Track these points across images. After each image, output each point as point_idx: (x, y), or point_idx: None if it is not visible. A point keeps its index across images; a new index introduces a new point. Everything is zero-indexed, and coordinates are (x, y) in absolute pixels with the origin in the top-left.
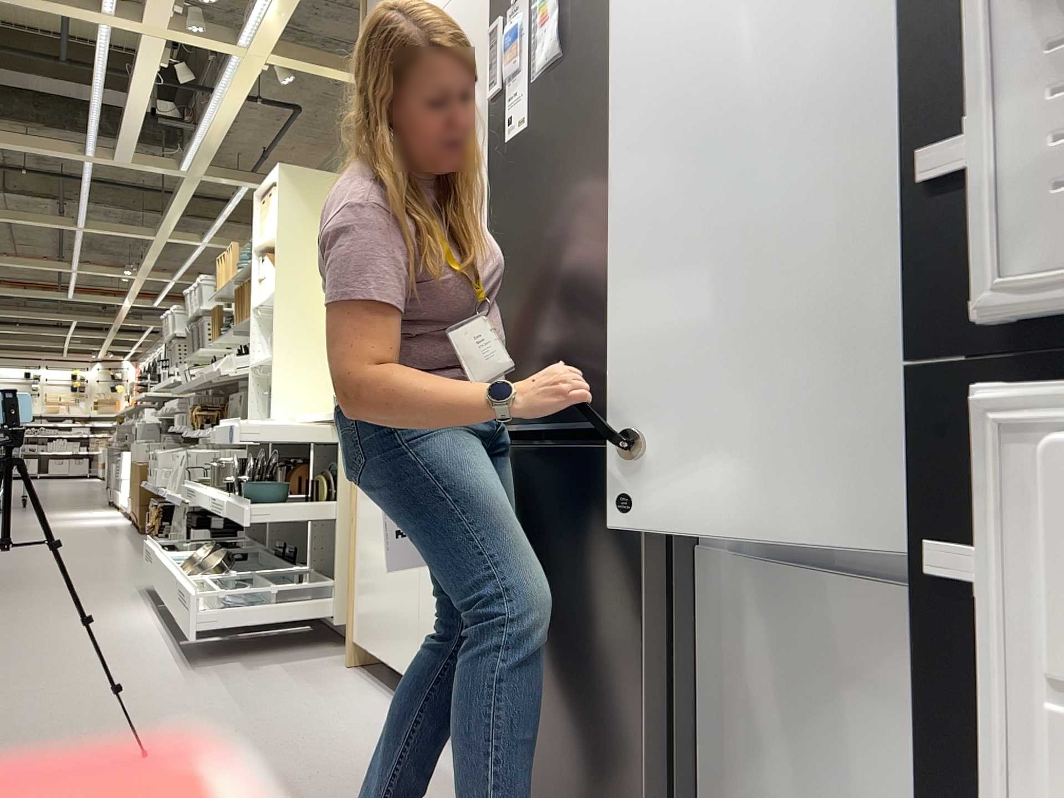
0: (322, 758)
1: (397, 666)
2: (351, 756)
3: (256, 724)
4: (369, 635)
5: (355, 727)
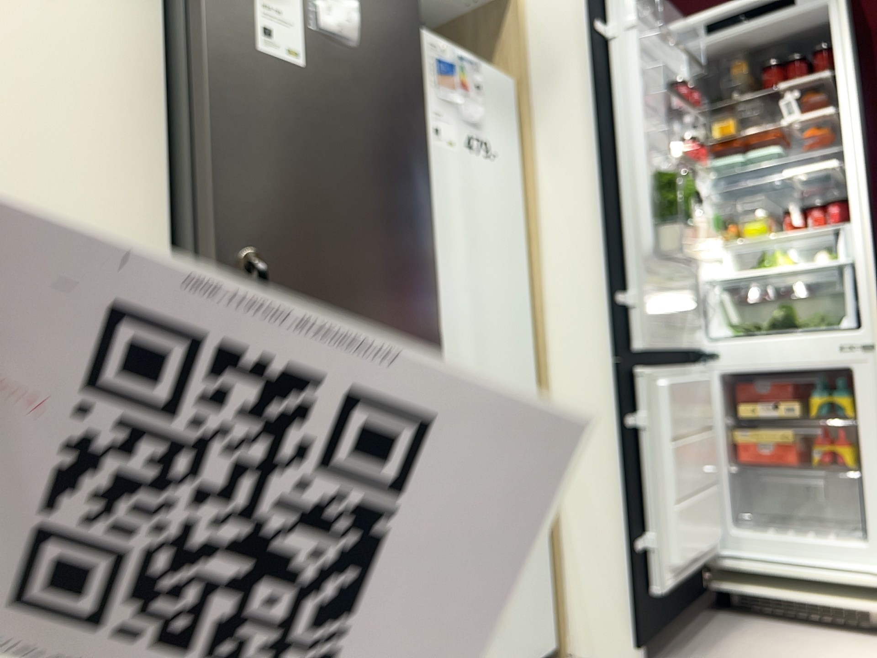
0: None
1: None
2: None
3: None
4: None
5: None
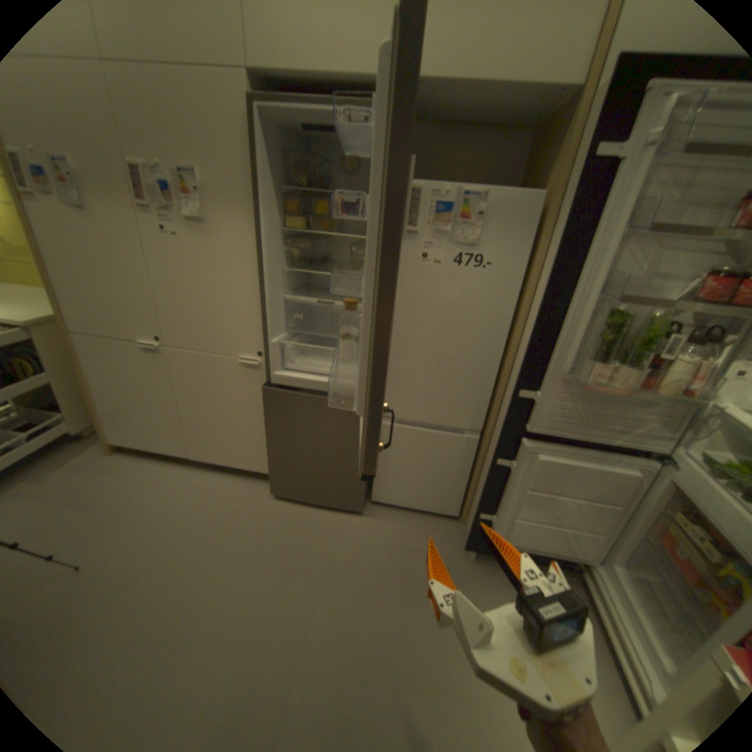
0: (177, 510)
1: (165, 452)
2: (188, 502)
3: (110, 513)
4: (128, 440)
5: (167, 487)
